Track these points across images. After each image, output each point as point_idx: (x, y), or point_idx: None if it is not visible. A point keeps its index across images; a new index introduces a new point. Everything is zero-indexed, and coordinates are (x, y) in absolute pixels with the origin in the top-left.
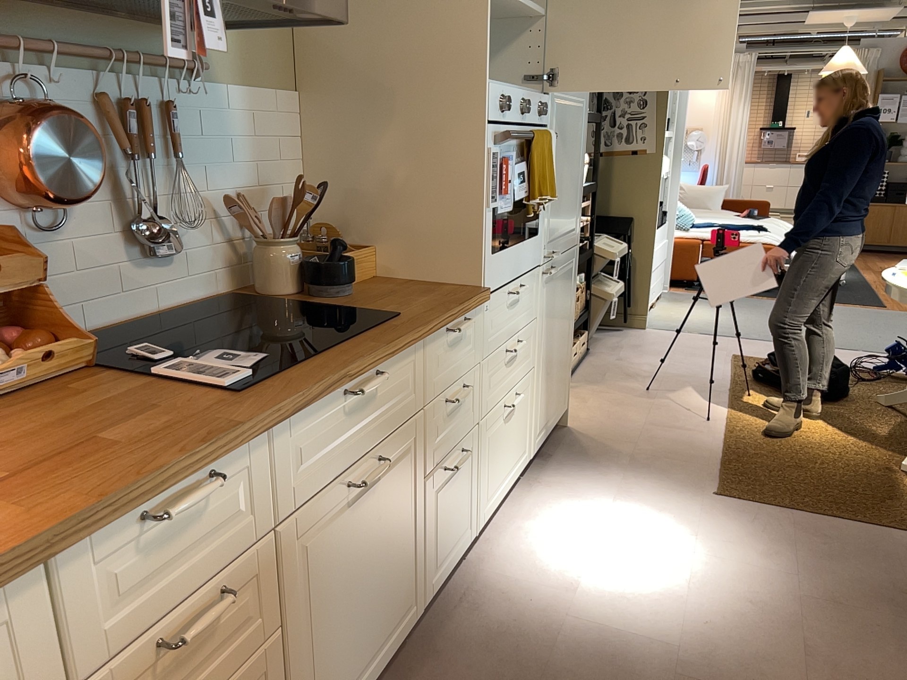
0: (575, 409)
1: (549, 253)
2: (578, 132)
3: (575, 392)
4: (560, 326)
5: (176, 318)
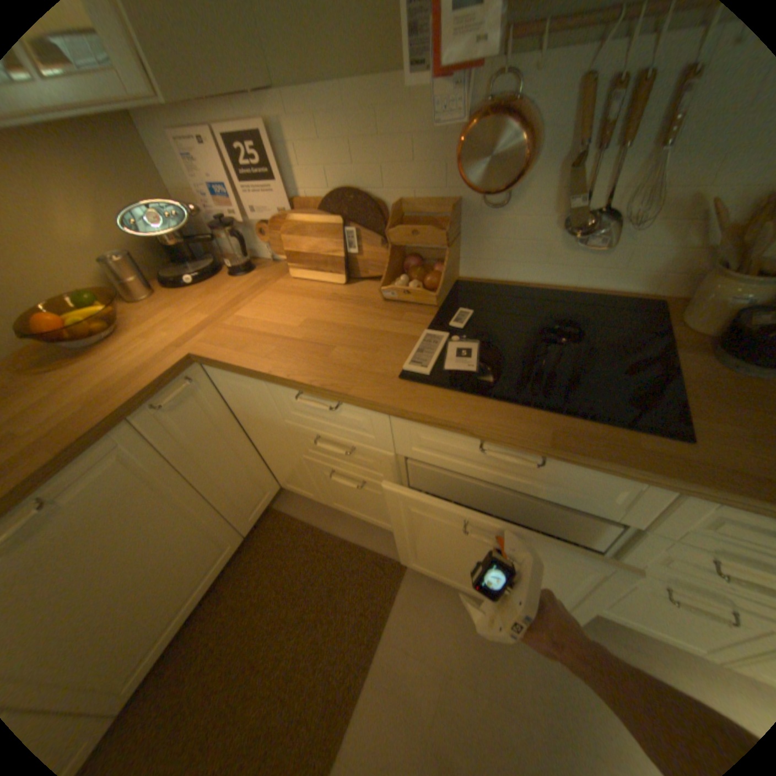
0: None
1: None
2: None
3: None
4: None
5: (580, 299)
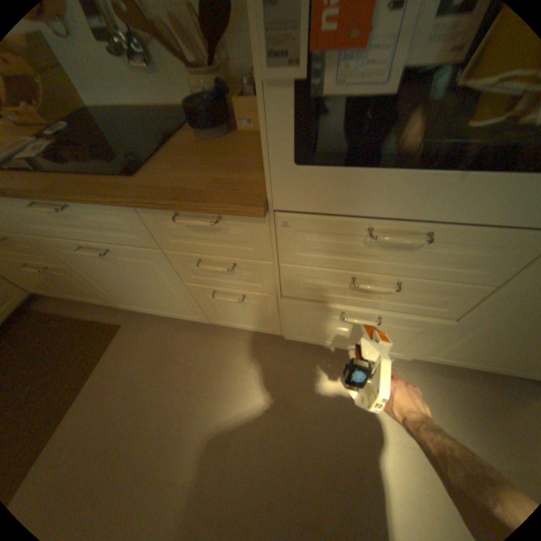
0: None
1: None
2: None
3: None
4: None
5: (156, 112)
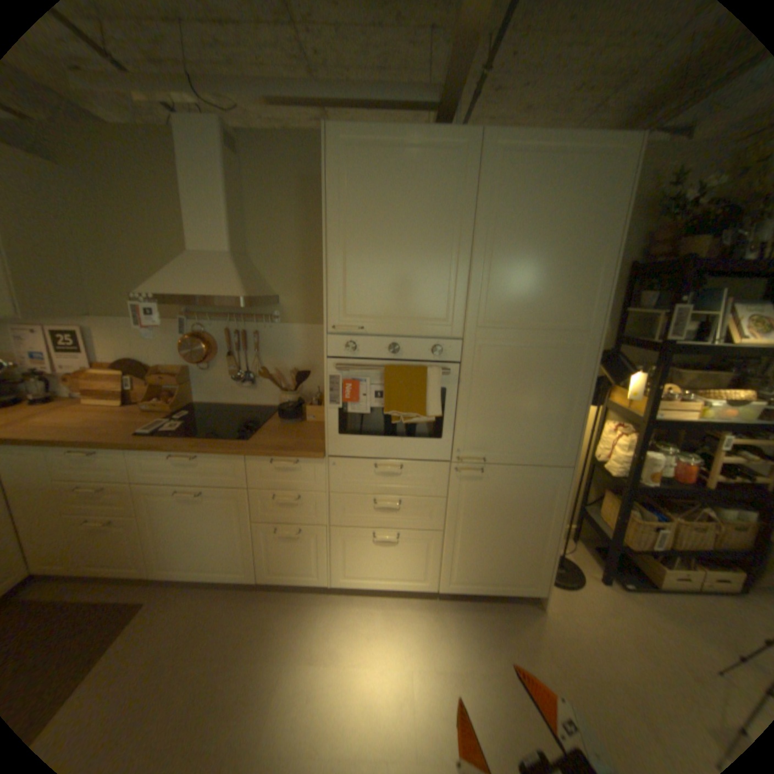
0: (587, 613)
1: (466, 458)
2: (561, 370)
3: (624, 606)
4: (509, 522)
5: (248, 409)
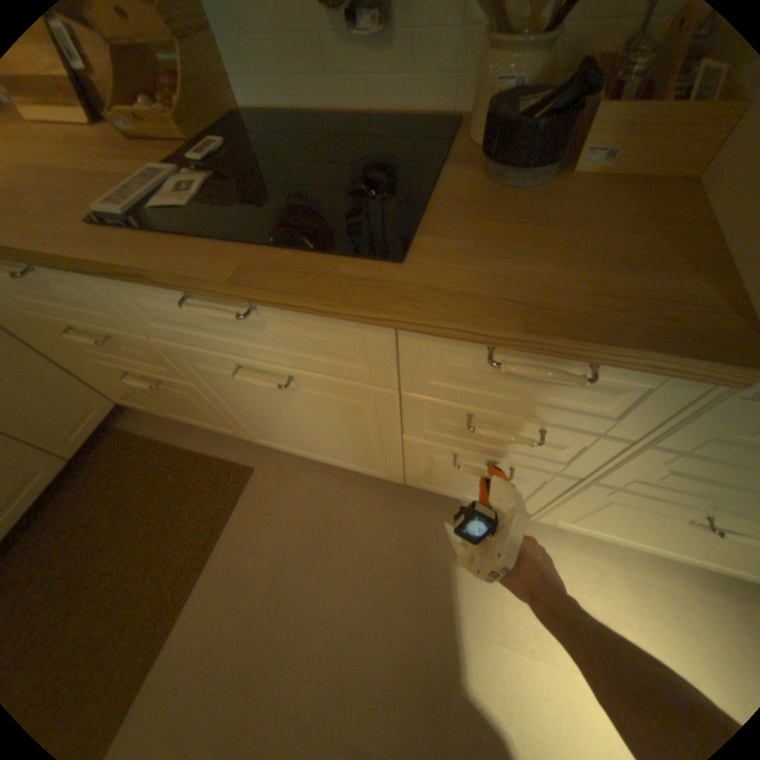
0: None
1: None
2: None
3: None
4: None
5: (373, 124)
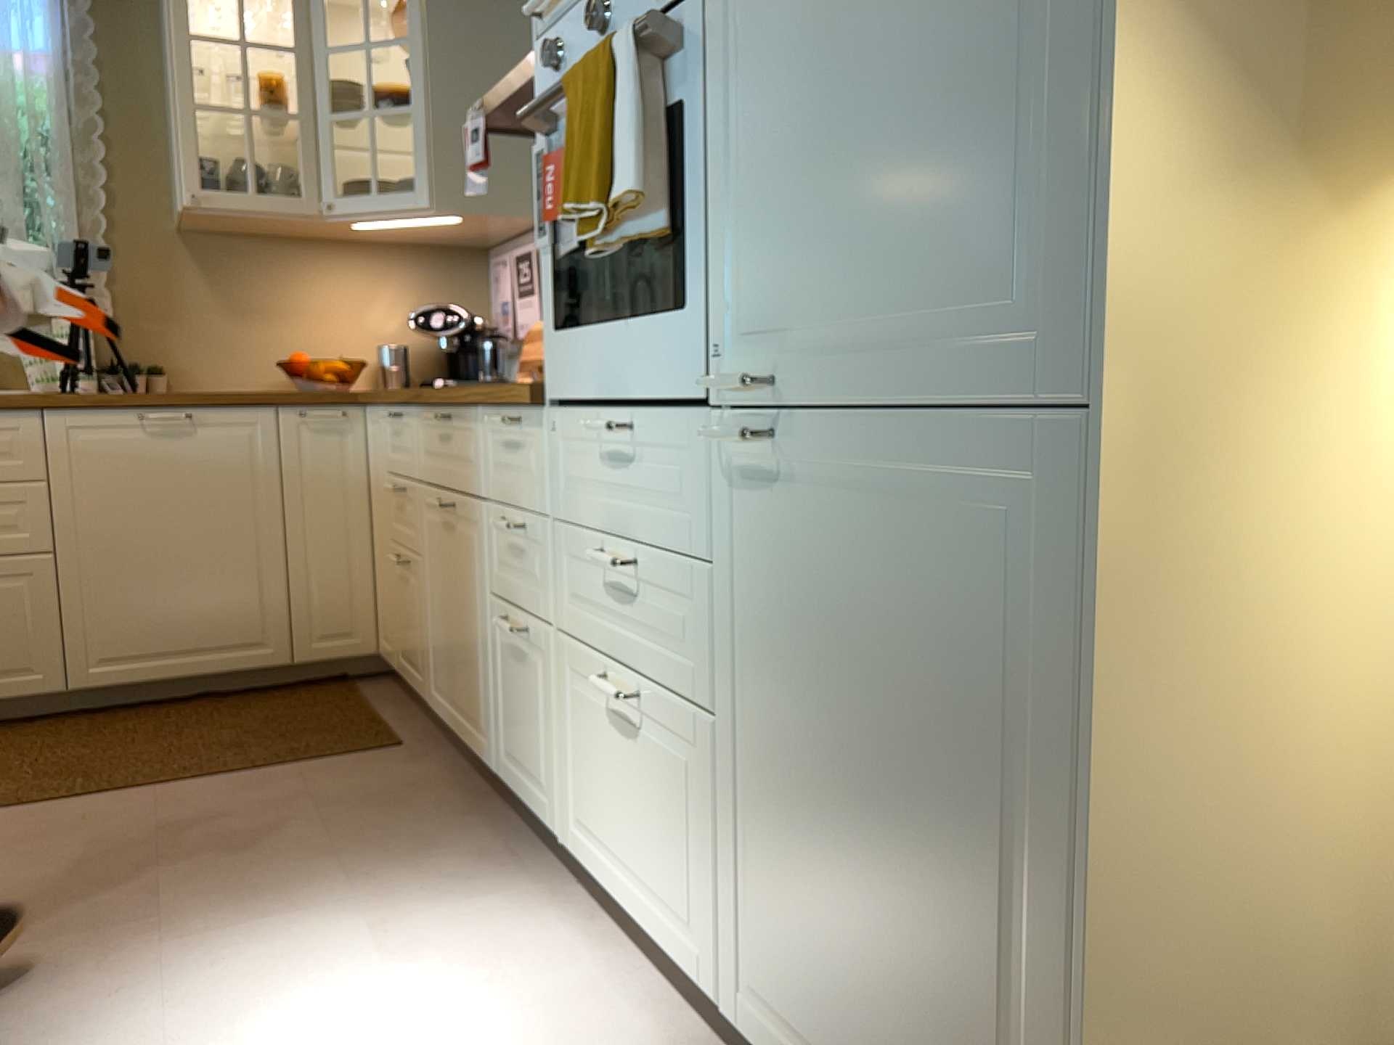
0: None
1: (741, 380)
2: None
3: None
4: (886, 743)
5: None
